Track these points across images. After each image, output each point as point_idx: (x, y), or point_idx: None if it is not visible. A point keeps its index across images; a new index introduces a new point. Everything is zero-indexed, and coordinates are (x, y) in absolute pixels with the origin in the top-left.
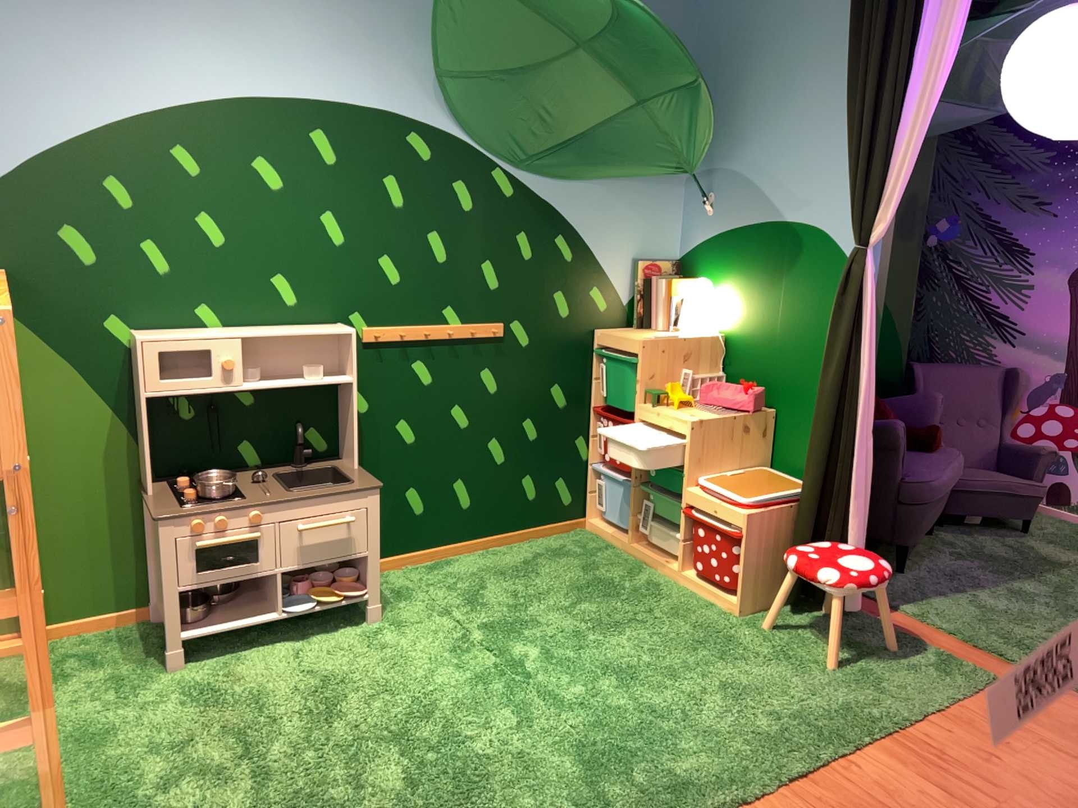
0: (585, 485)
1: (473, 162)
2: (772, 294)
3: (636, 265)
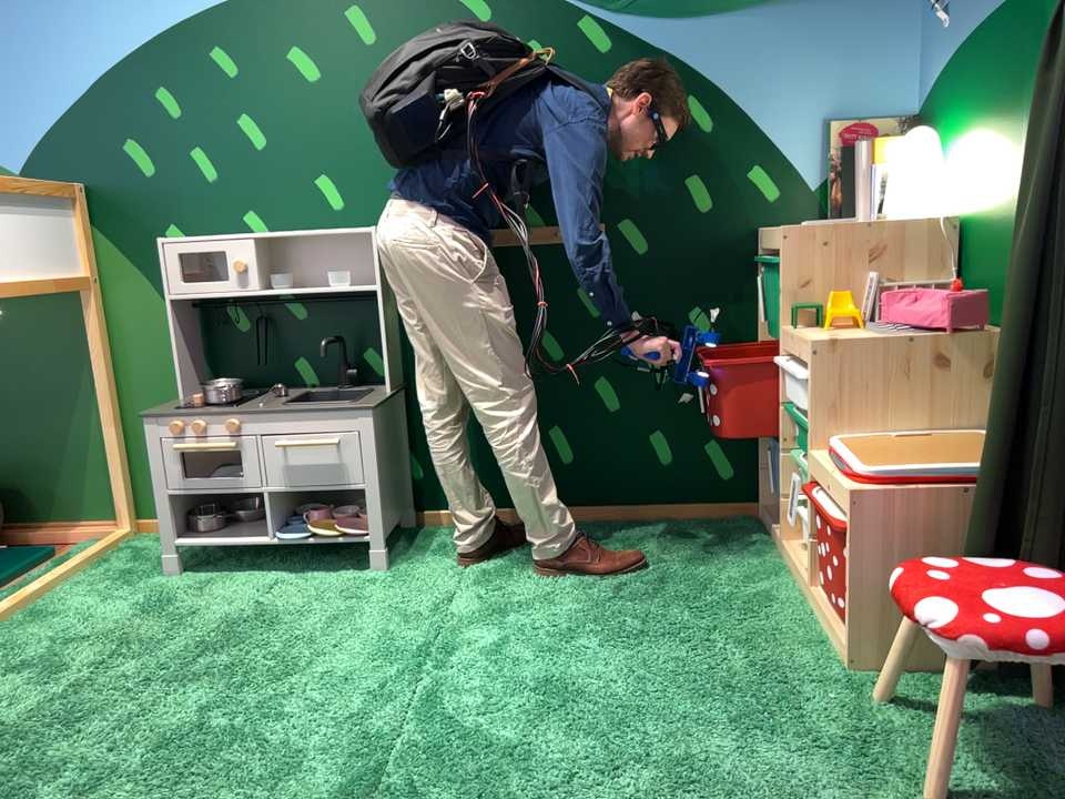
0: (756, 456)
1: (546, 7)
2: (1019, 118)
3: (830, 124)
